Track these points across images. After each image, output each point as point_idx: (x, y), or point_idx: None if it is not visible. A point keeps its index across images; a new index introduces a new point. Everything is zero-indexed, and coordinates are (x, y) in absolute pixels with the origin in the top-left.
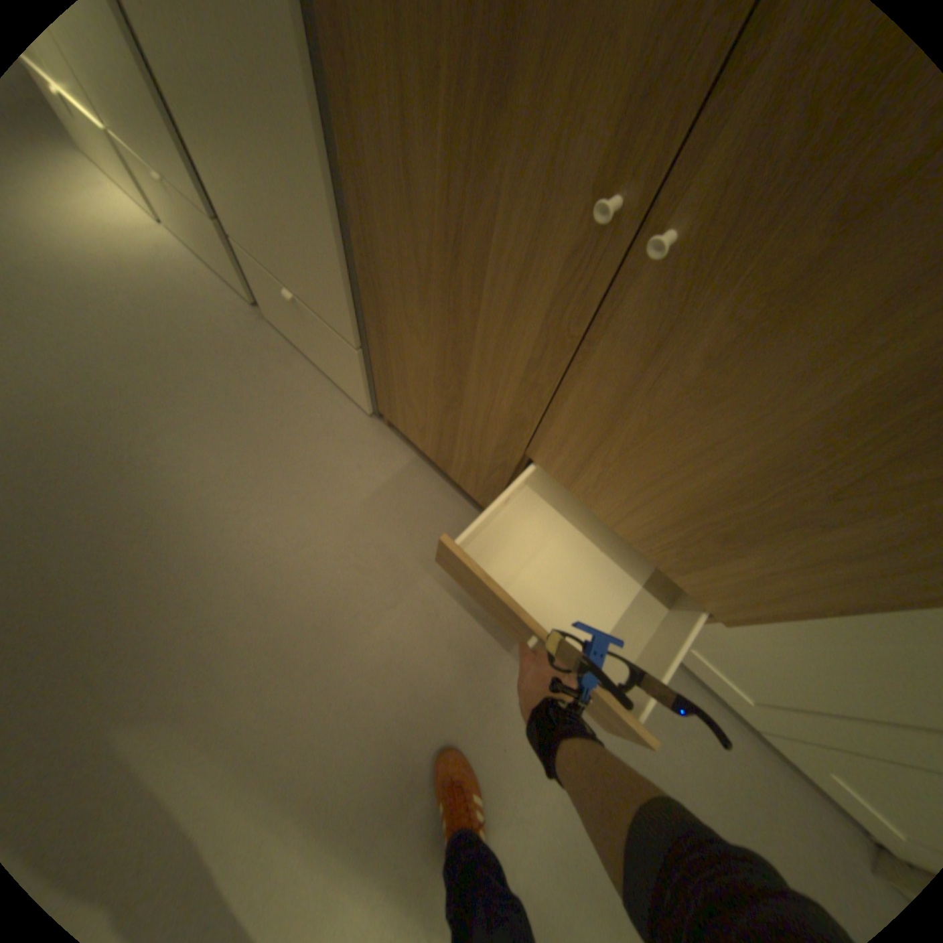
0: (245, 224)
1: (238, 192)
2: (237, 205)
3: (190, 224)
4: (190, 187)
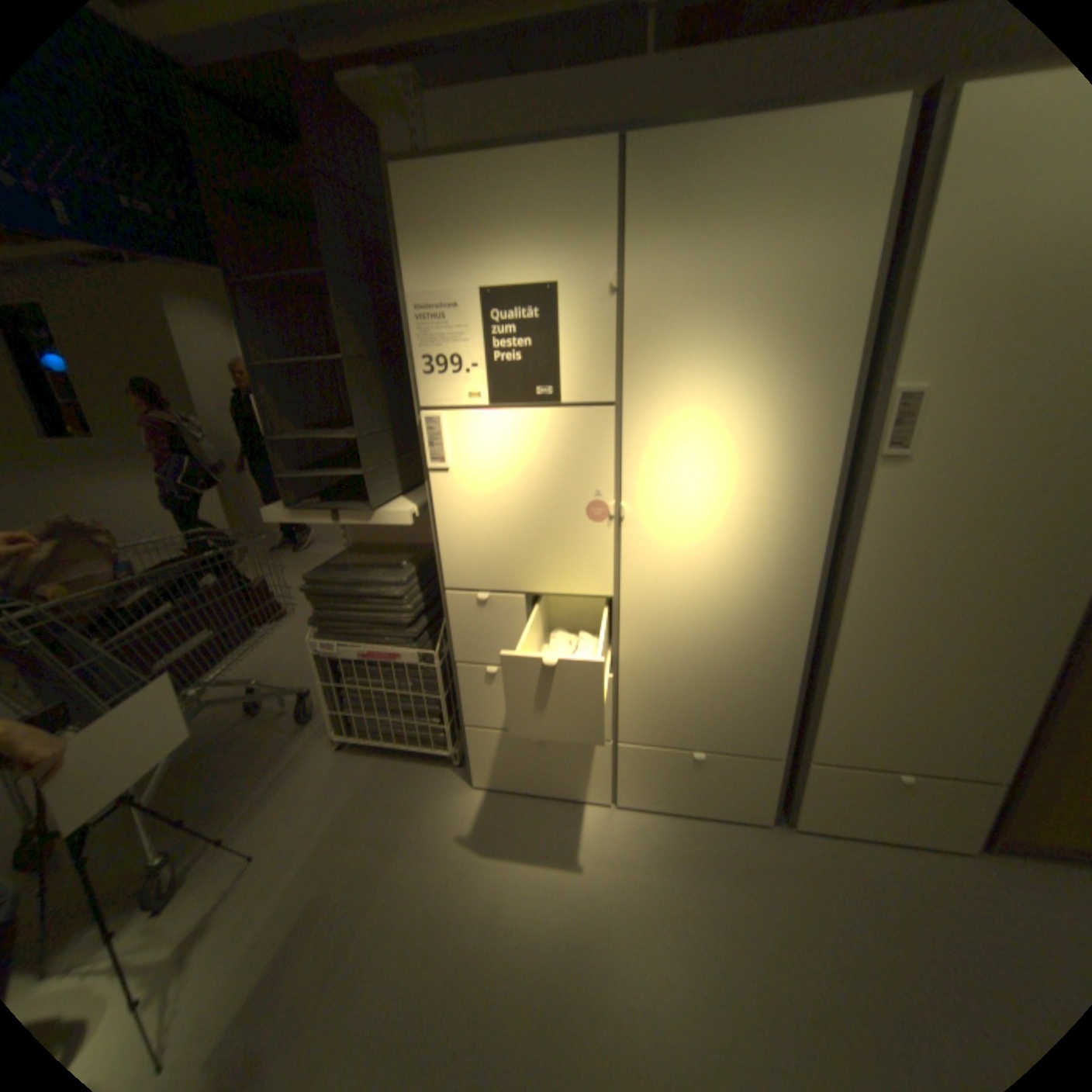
0: (872, 743)
1: (891, 720)
2: (875, 731)
3: (717, 783)
4: (773, 745)
